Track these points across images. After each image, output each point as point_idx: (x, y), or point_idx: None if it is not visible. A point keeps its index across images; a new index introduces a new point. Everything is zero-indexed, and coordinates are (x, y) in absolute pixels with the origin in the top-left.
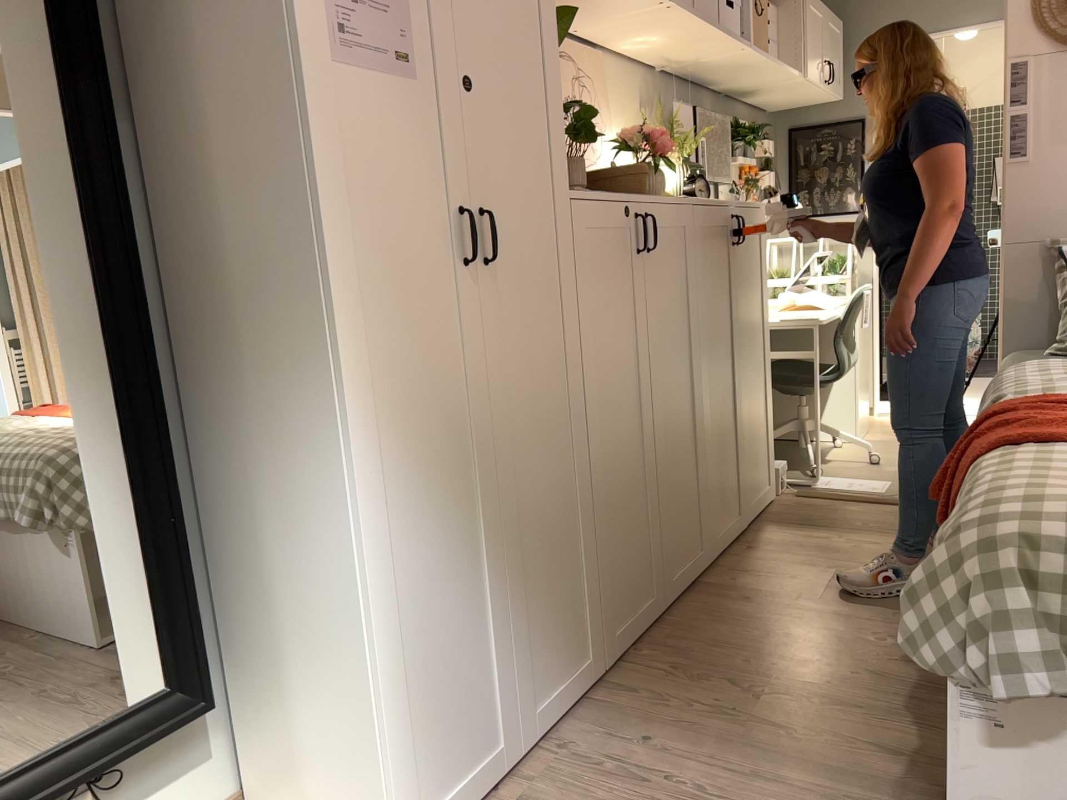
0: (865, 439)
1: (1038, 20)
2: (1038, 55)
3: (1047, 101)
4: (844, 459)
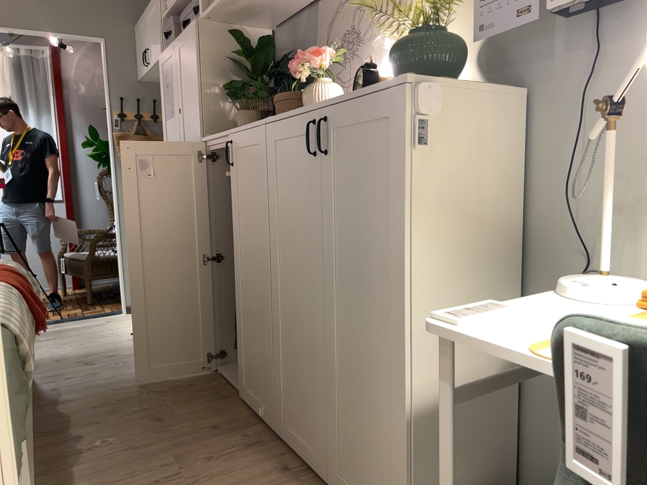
0: None
1: None
2: None
3: None
4: None
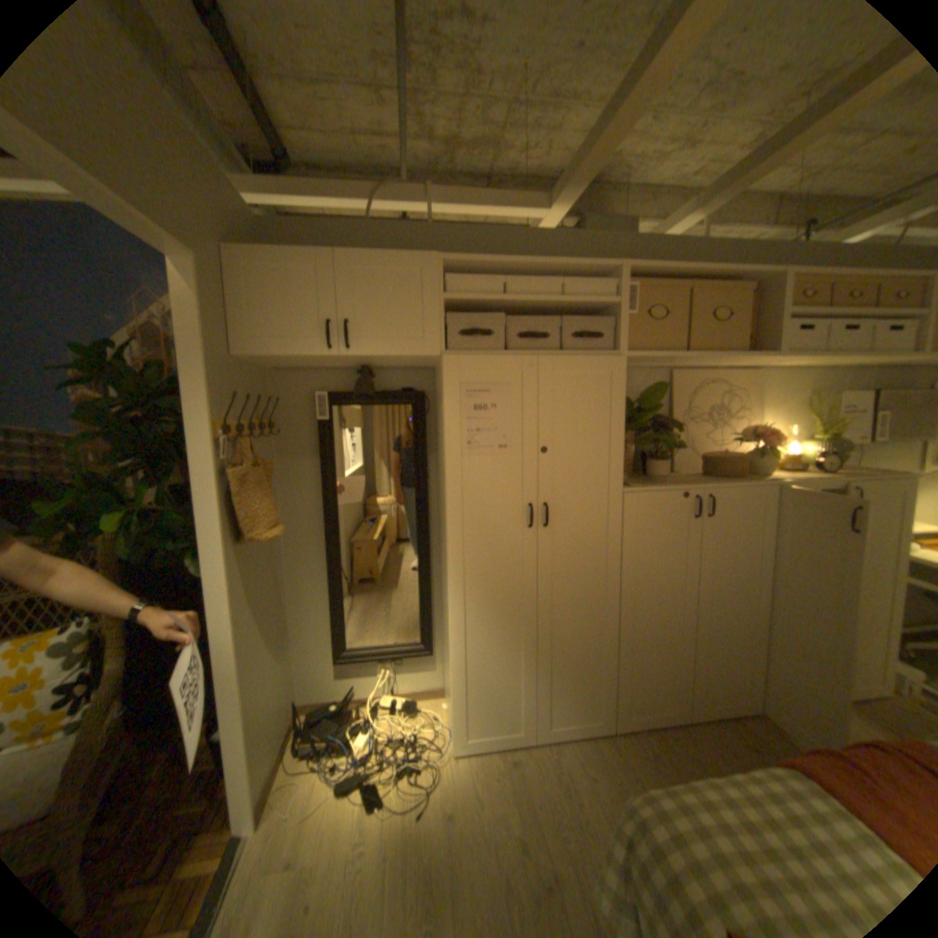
0: None
1: None
2: None
3: None
4: None
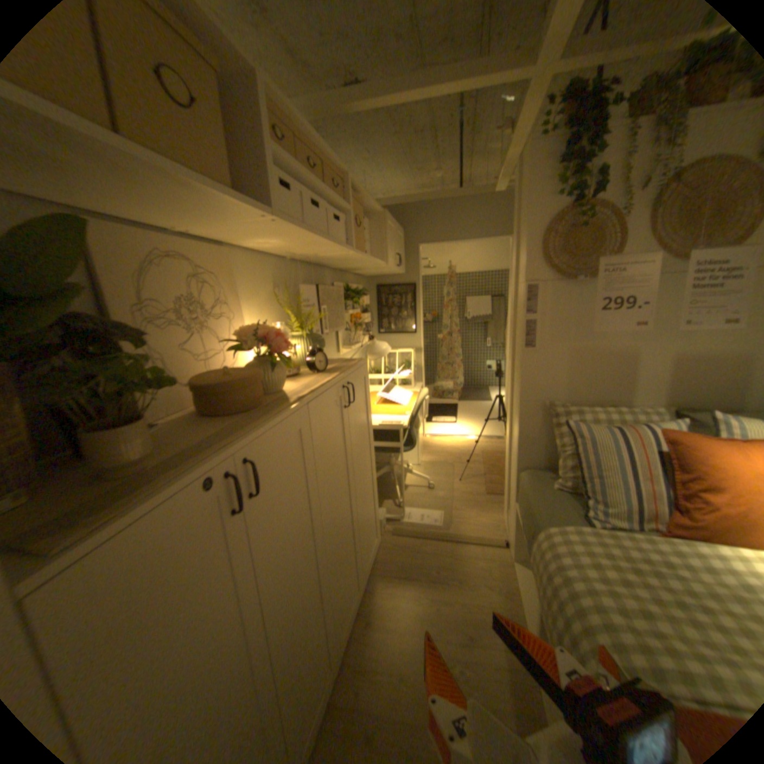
0: (421, 460)
1: (545, 256)
2: (543, 281)
3: (548, 312)
4: (414, 484)
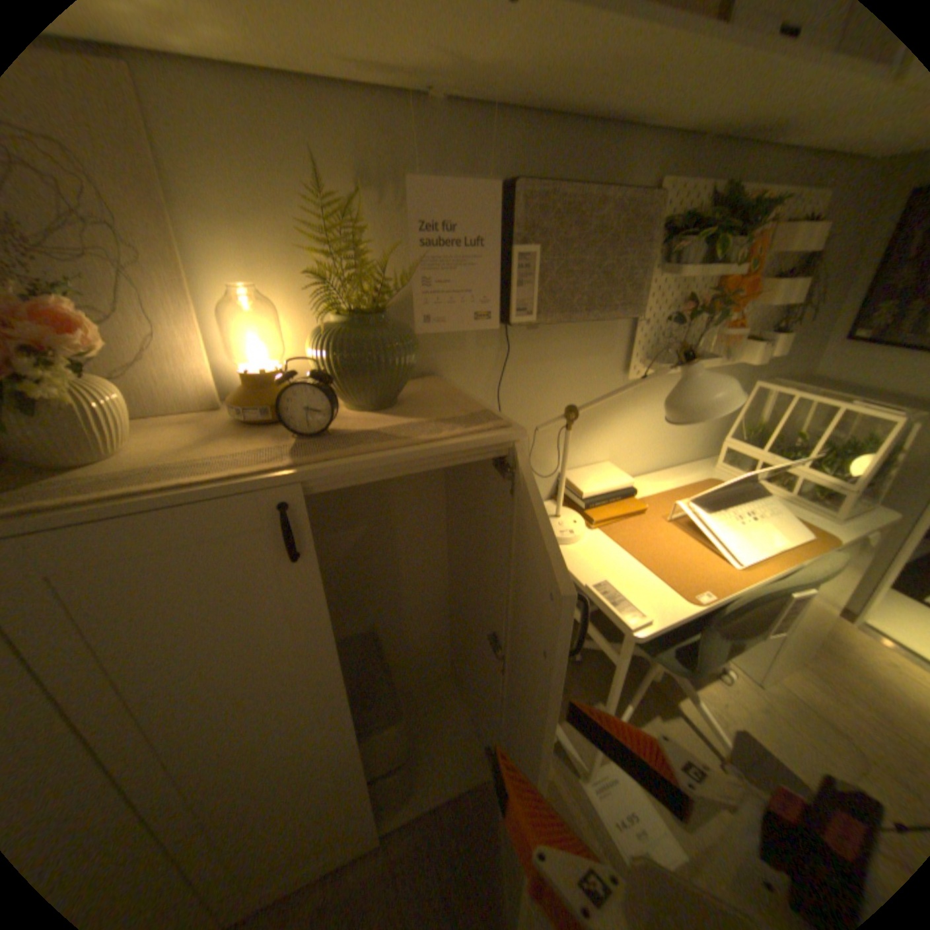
0: (782, 685)
1: None
2: None
3: None
4: (700, 725)
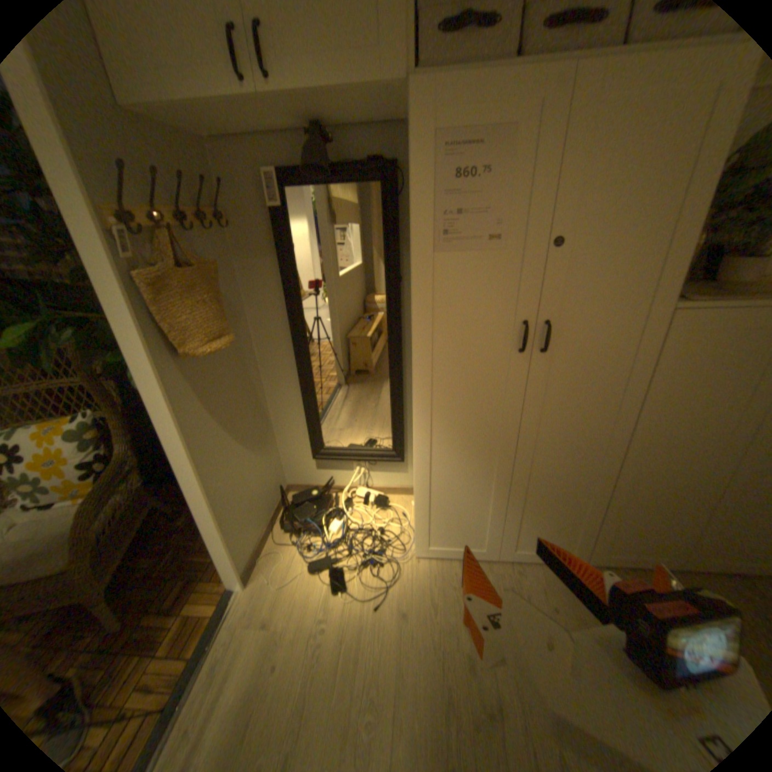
0: None
1: None
2: None
3: None
4: None
